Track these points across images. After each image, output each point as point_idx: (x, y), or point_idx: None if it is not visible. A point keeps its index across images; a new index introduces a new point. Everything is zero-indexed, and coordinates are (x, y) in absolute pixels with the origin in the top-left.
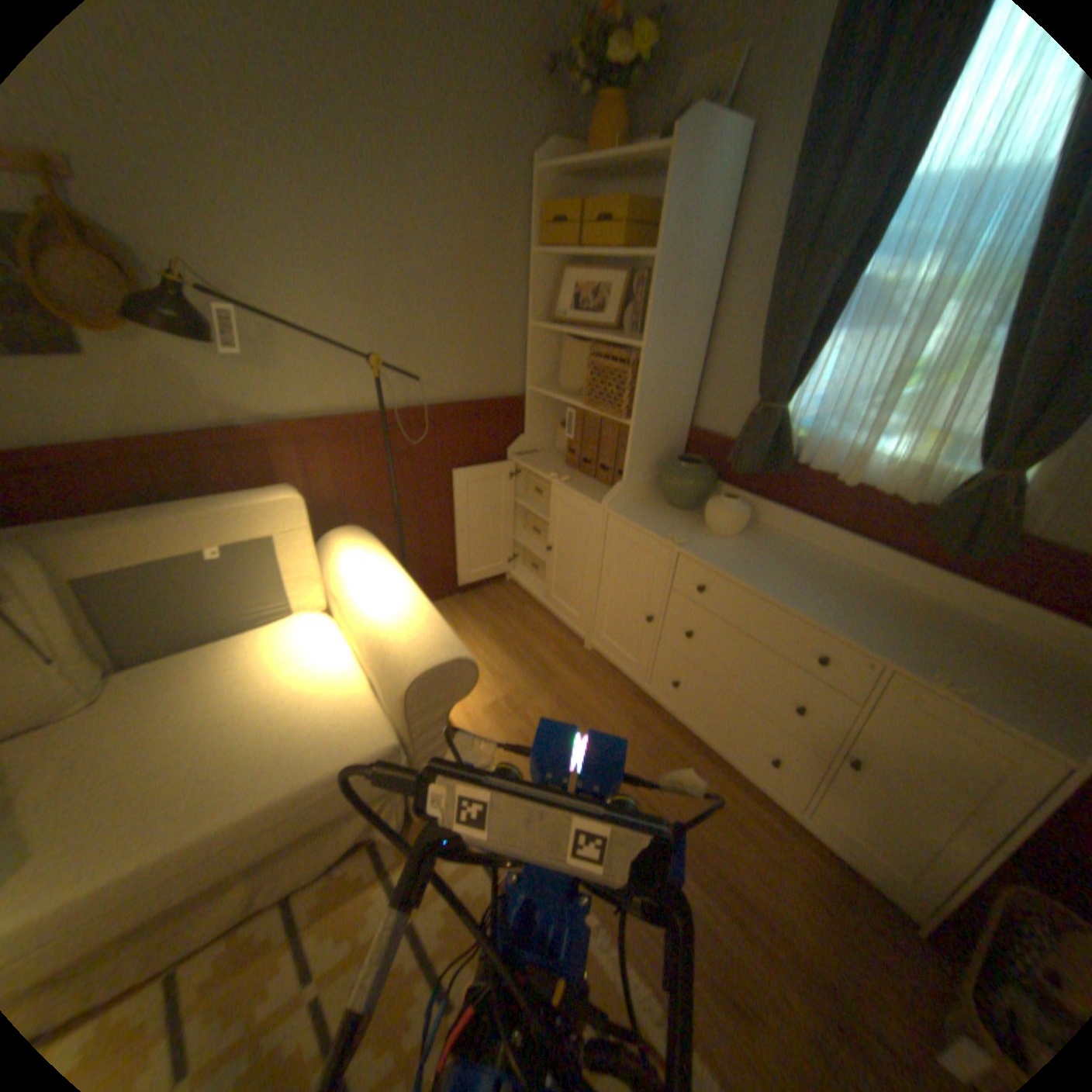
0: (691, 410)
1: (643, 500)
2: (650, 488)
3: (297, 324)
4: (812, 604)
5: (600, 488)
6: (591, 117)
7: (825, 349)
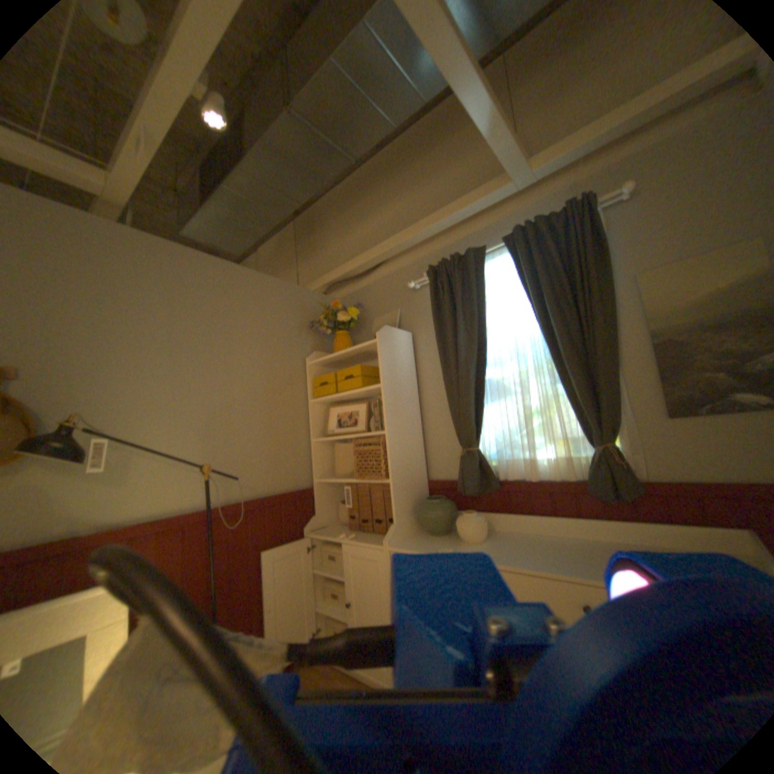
0: (425, 468)
1: (413, 536)
2: (415, 526)
3: (150, 453)
4: (555, 565)
5: (379, 536)
6: (332, 343)
7: (485, 412)
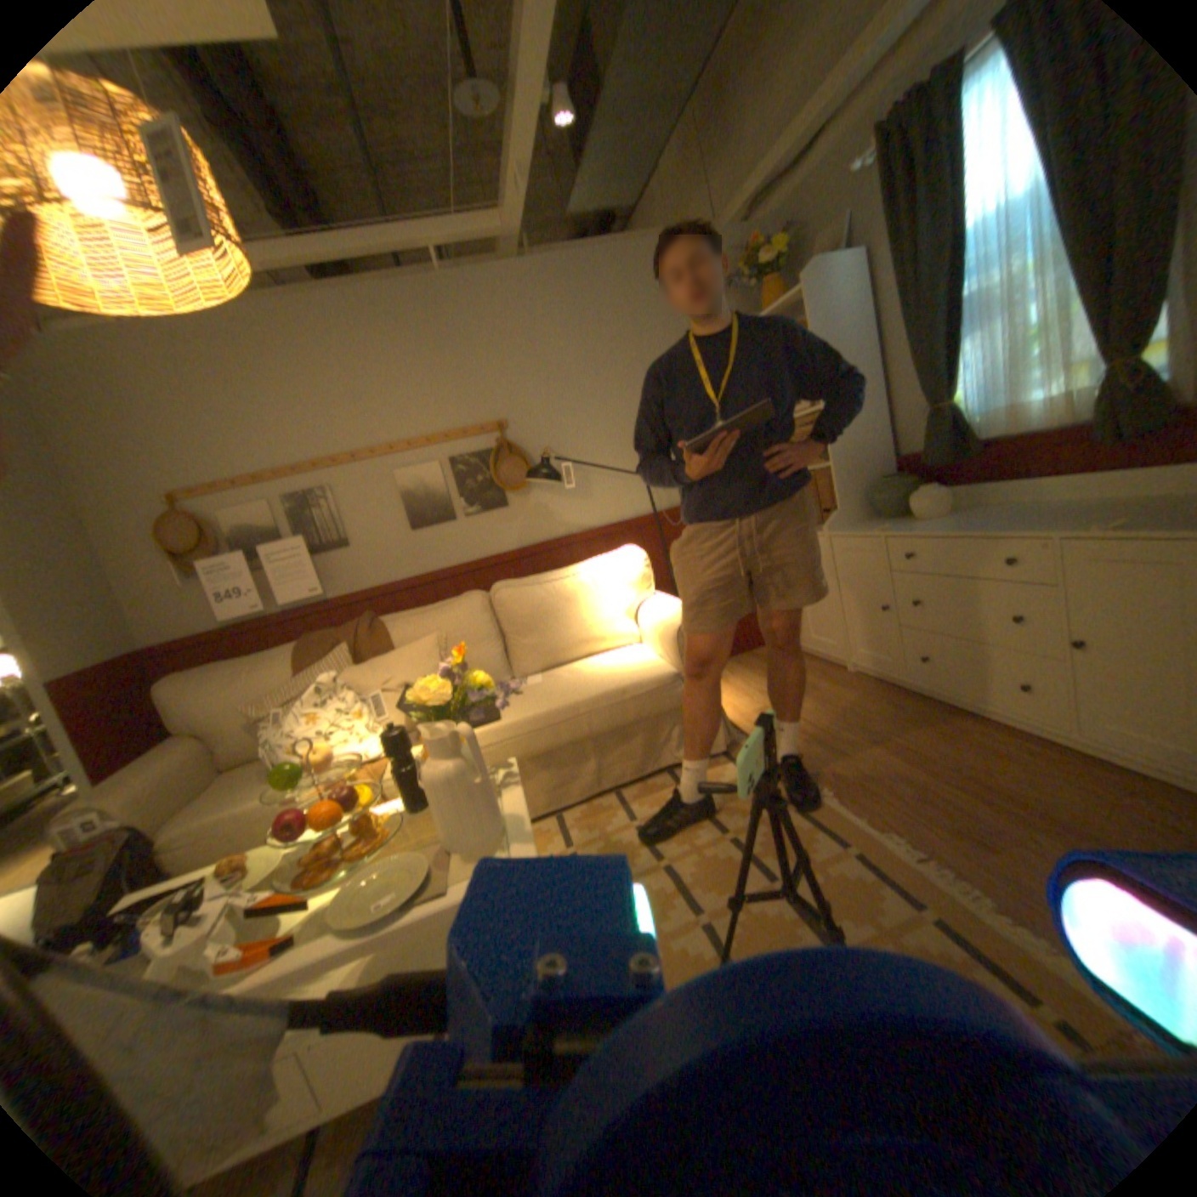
0: (889, 442)
1: (864, 521)
2: (868, 511)
3: (600, 469)
4: (996, 526)
5: (827, 526)
6: (765, 293)
7: (959, 349)
